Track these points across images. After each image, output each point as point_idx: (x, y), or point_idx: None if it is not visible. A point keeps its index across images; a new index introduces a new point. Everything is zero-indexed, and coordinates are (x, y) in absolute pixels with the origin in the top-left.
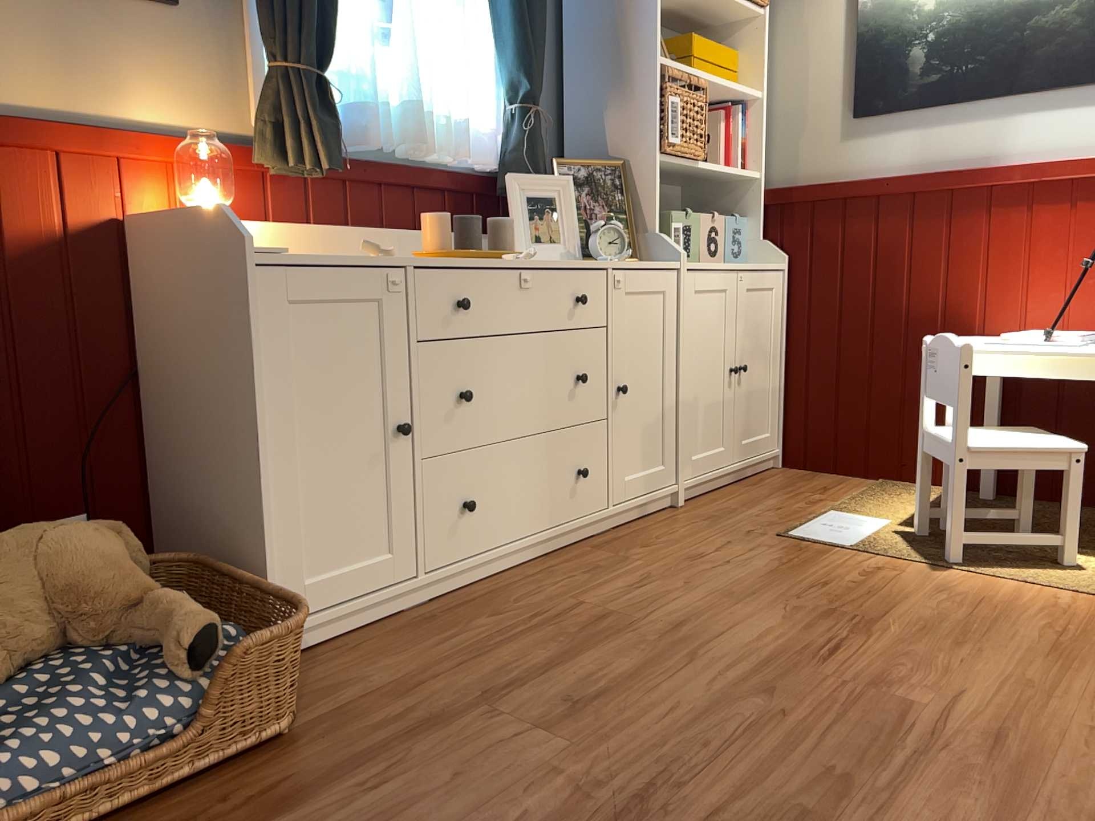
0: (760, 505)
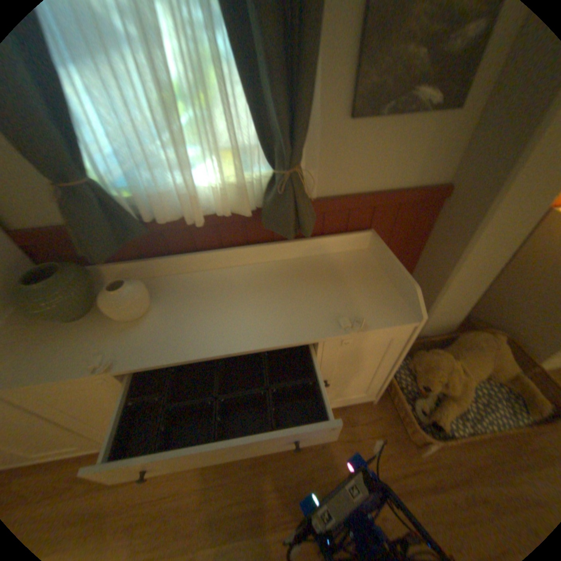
0: None
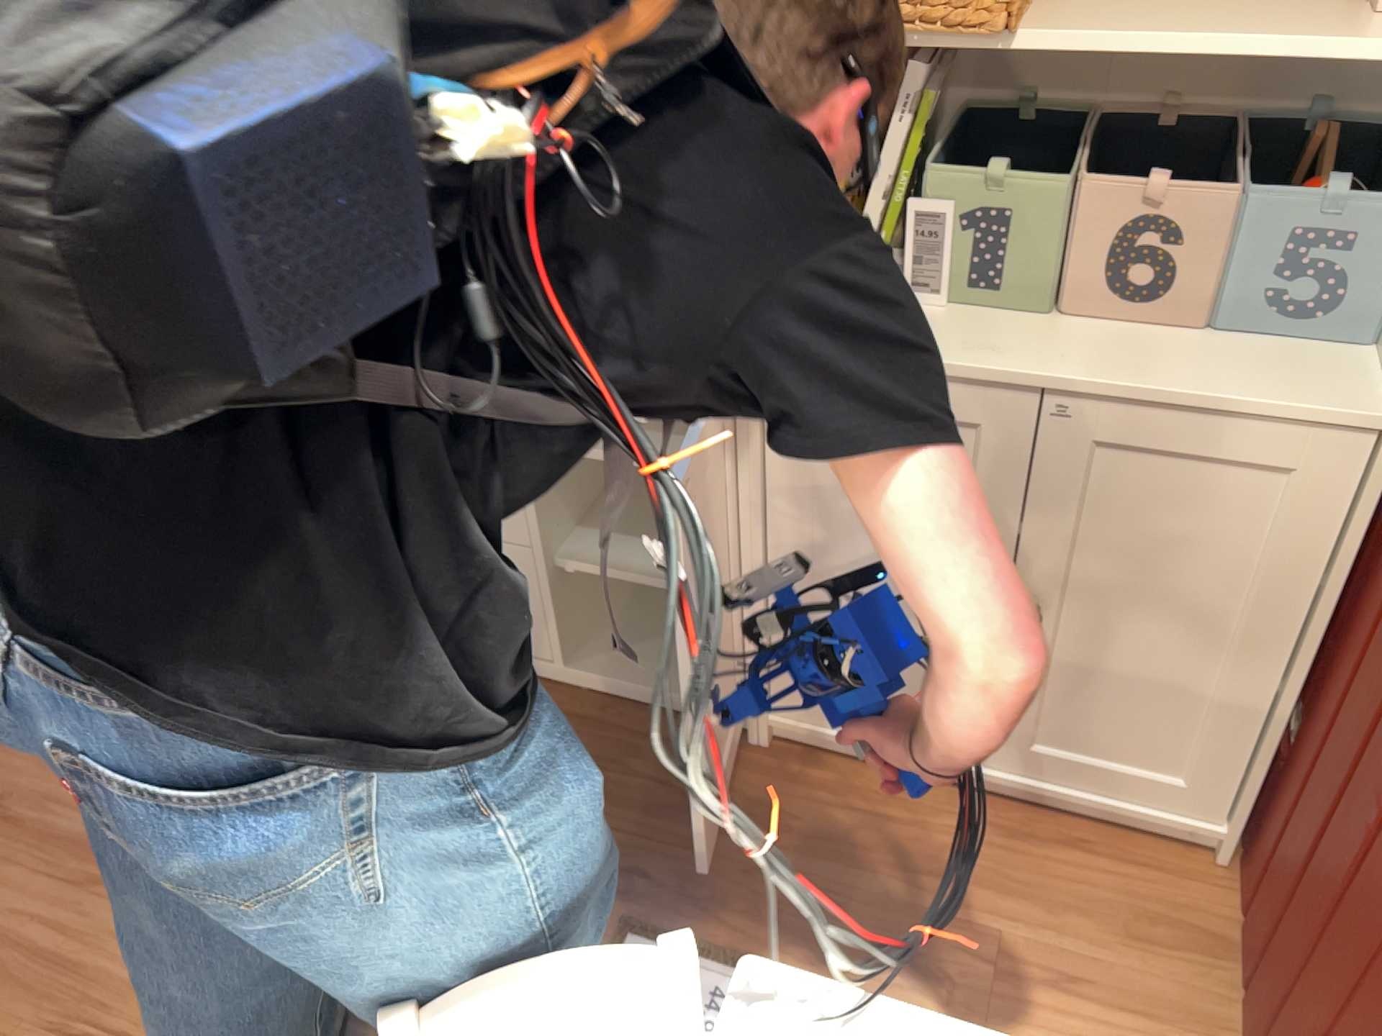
0: (830, 860)
